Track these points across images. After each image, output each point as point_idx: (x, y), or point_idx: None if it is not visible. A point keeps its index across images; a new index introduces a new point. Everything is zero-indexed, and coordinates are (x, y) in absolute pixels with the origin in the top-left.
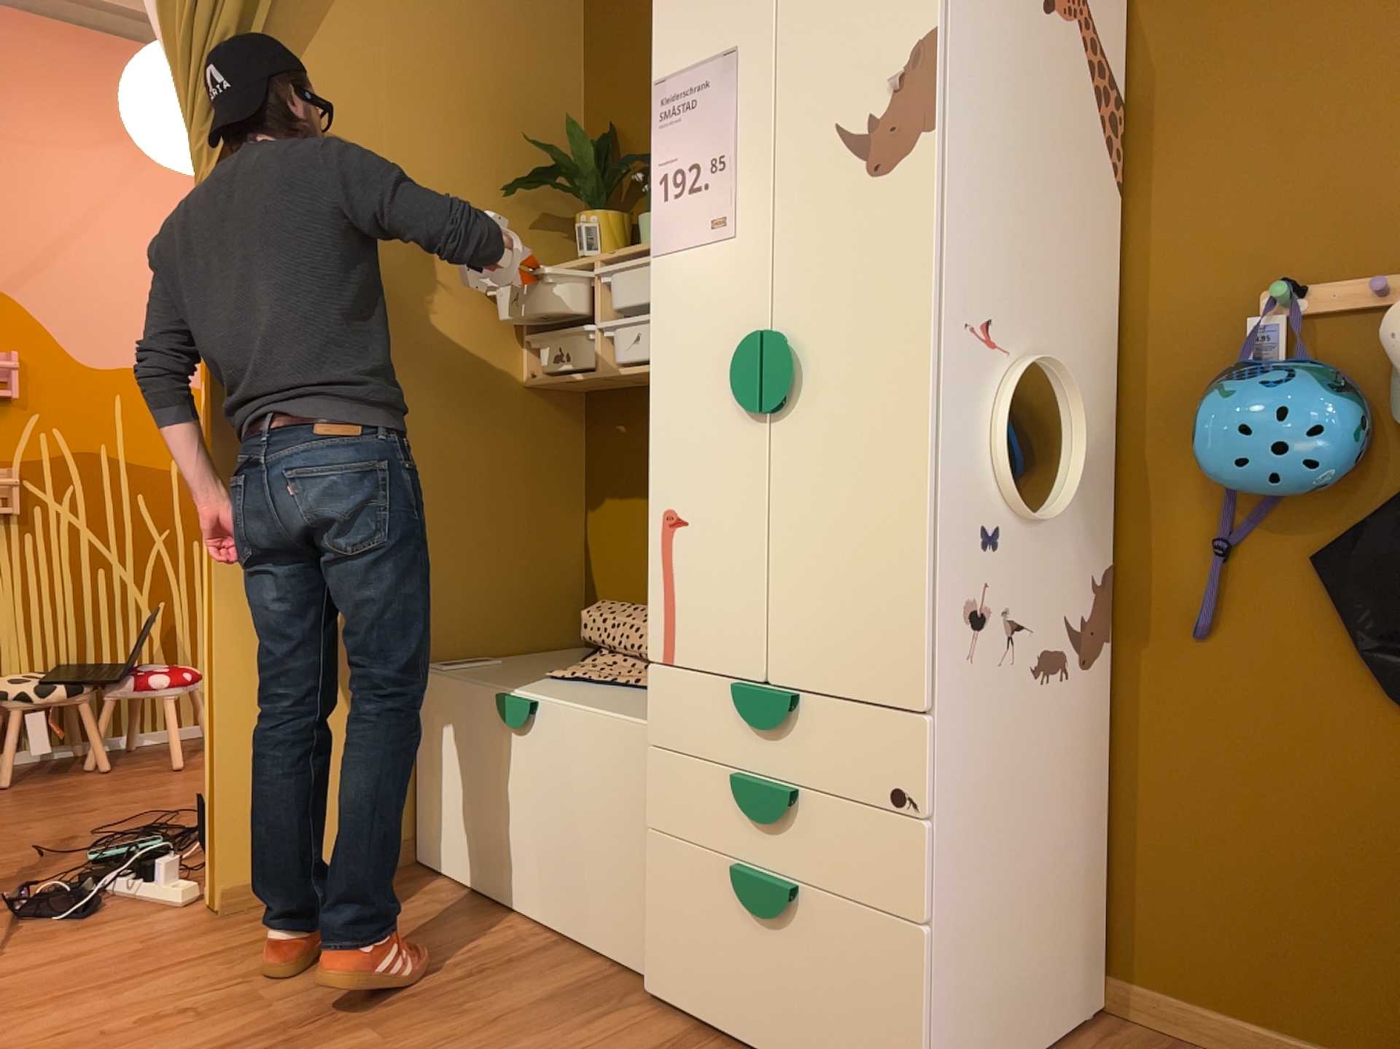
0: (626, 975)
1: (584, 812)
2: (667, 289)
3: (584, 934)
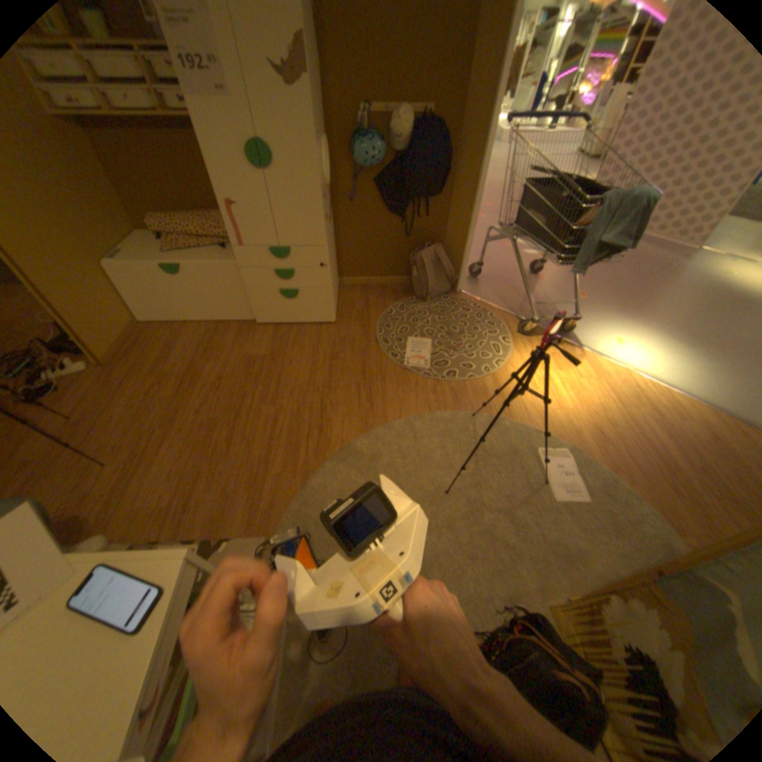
0: (245, 322)
1: (214, 290)
2: (199, 114)
3: (226, 318)
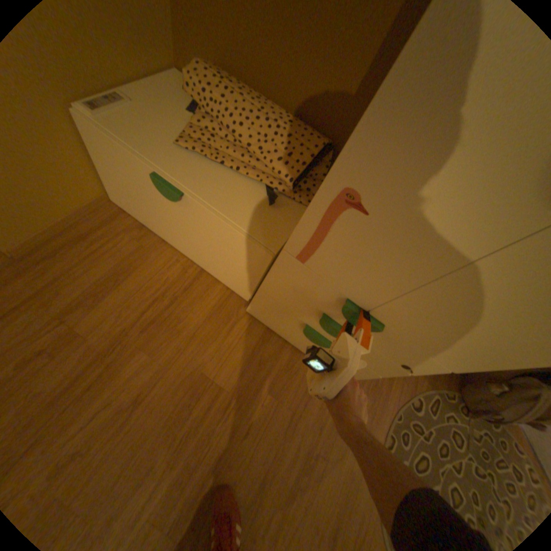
0: (235, 293)
1: (218, 250)
2: None
3: (214, 274)
